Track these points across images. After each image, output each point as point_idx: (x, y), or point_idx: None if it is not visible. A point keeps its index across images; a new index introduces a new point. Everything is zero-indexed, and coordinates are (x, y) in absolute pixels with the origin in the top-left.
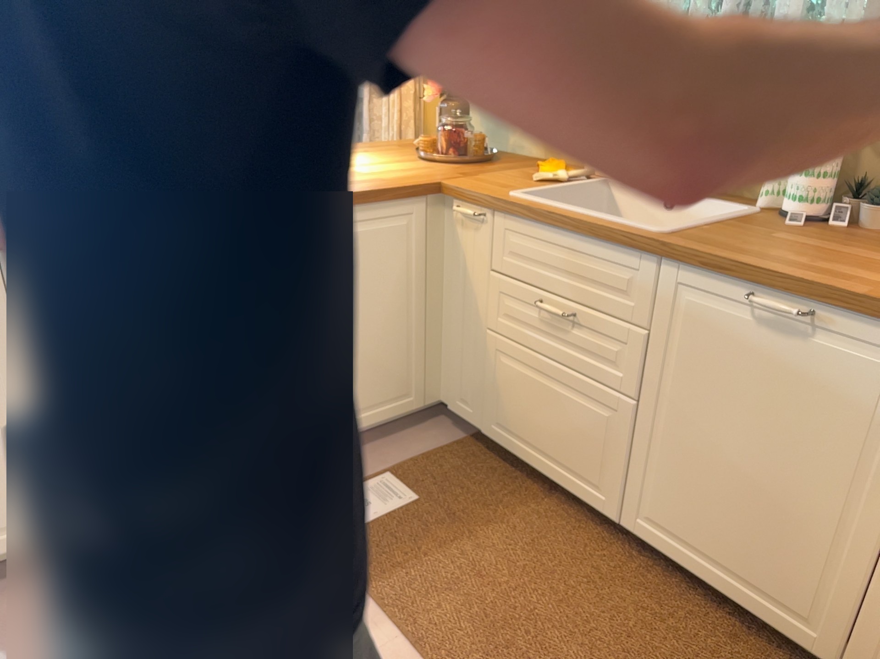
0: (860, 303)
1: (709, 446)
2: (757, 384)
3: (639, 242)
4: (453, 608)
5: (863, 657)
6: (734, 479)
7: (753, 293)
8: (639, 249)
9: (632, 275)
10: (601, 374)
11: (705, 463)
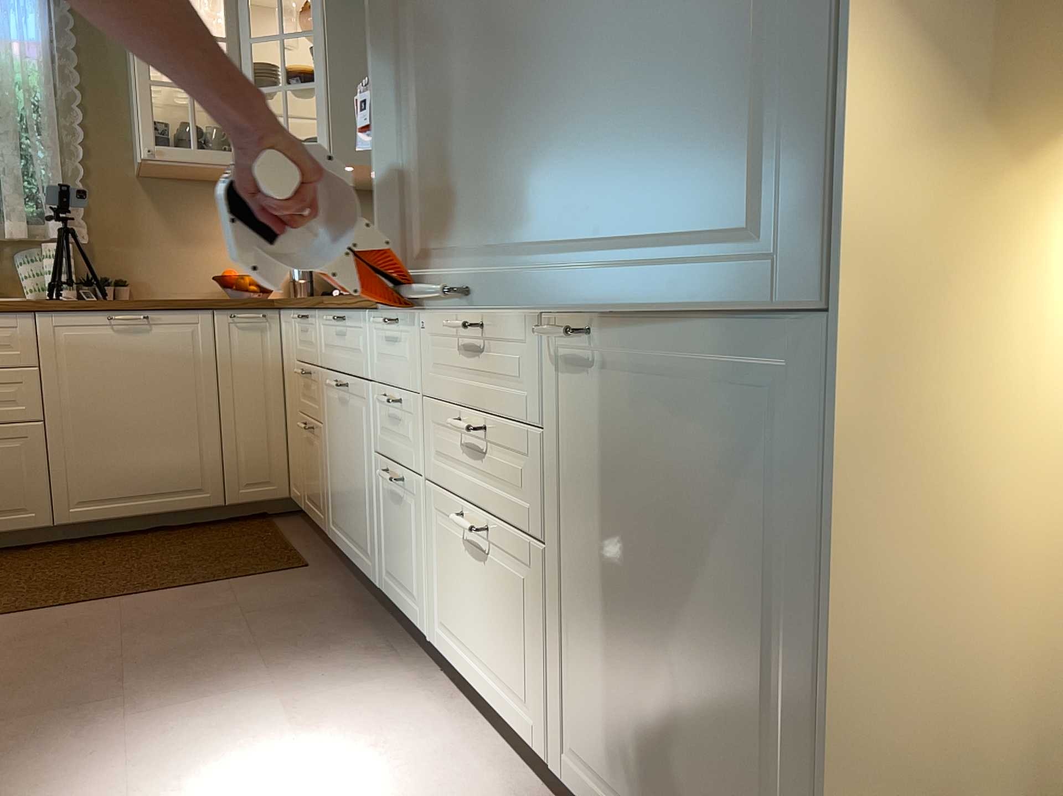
0: (169, 303)
1: (109, 422)
2: (127, 368)
3: (14, 306)
4: (6, 600)
5: (231, 485)
6: (132, 433)
7: (109, 316)
8: (16, 311)
9: (11, 332)
10: (2, 416)
11: (110, 435)
